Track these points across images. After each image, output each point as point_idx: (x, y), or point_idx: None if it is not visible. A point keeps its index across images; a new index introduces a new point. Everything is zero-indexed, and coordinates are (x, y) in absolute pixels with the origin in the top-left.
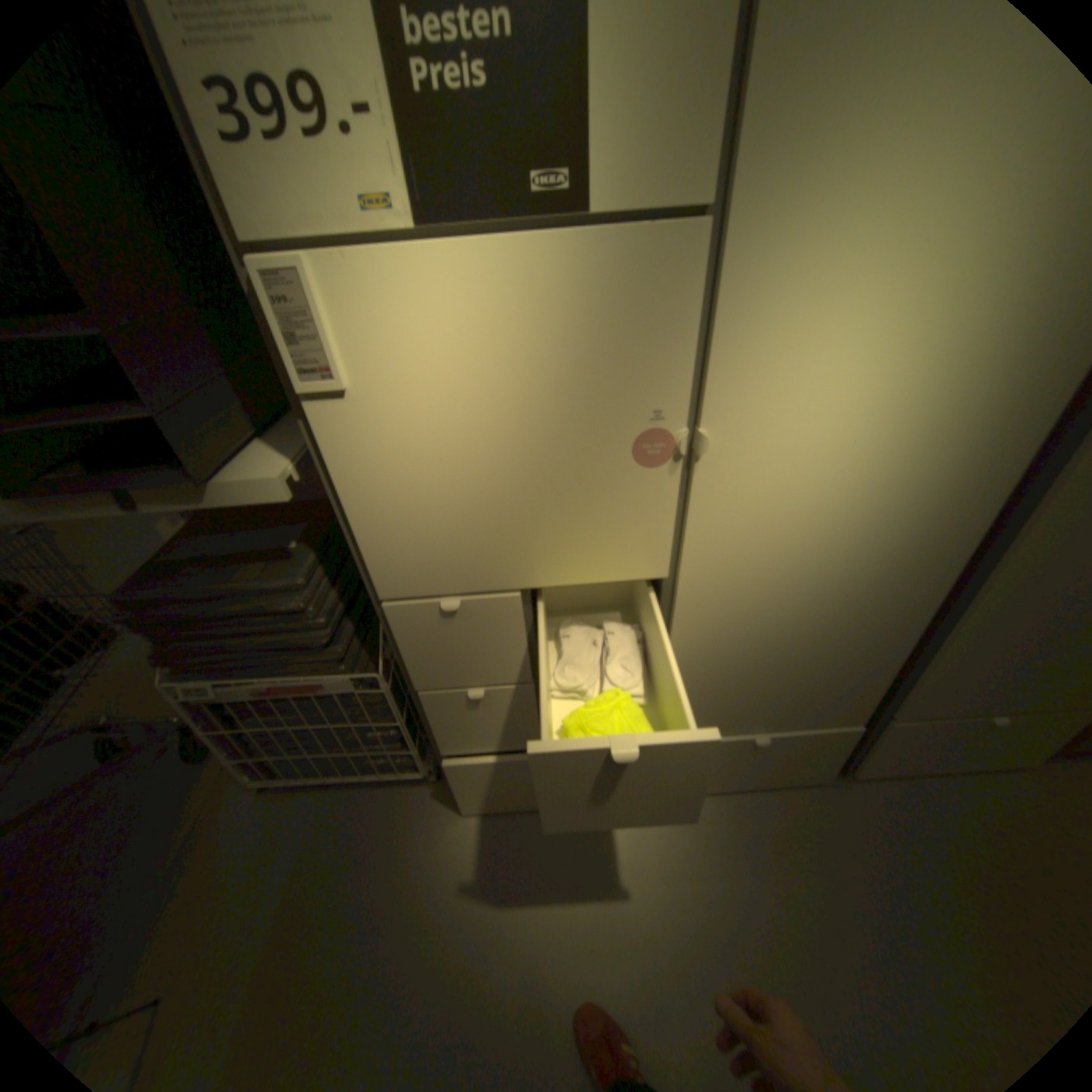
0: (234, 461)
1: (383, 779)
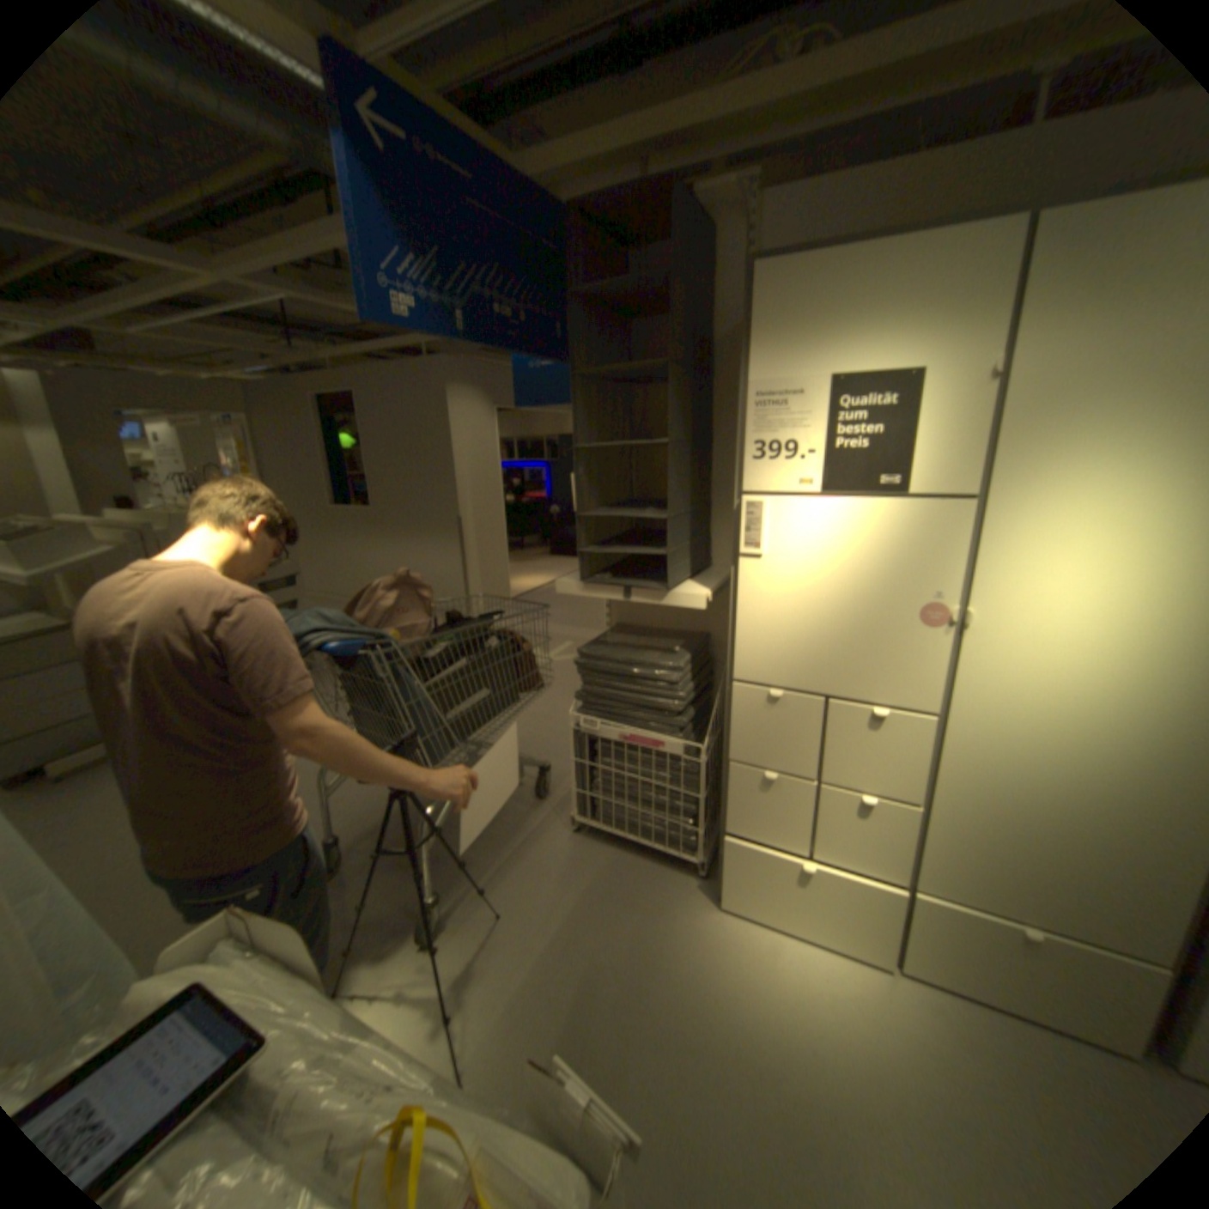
0: (682, 586)
1: (668, 852)
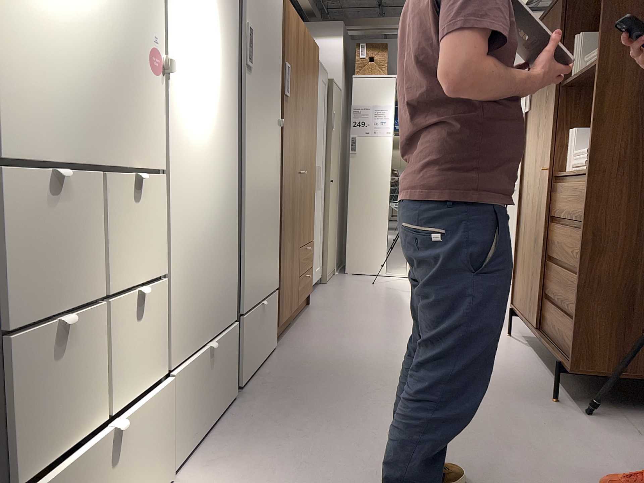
0: None
1: None
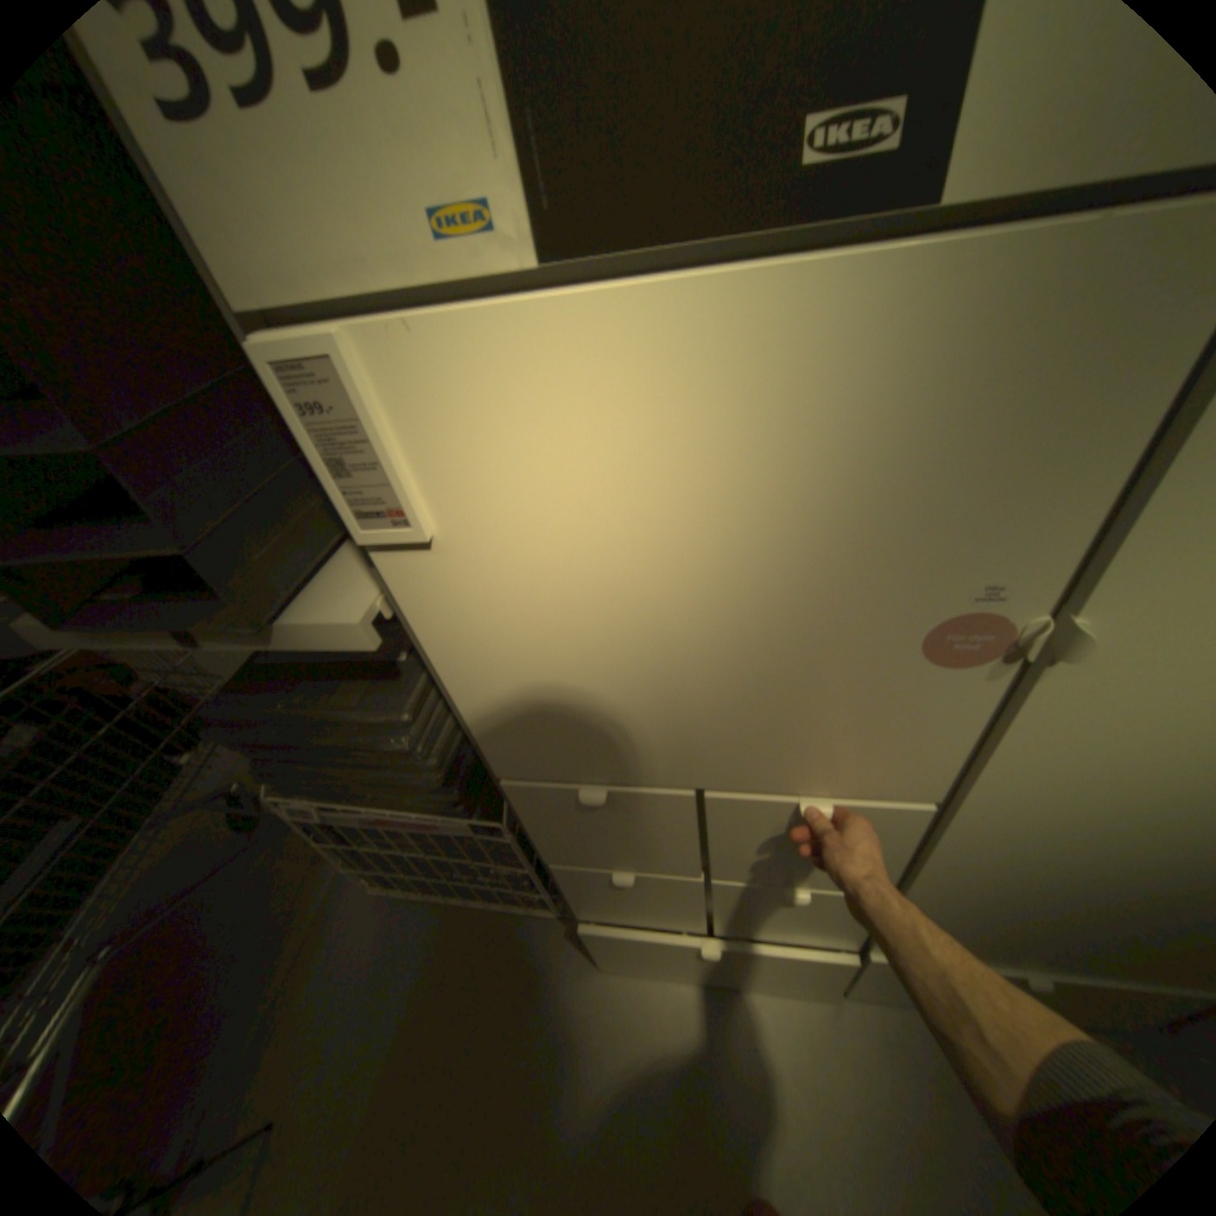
0: (308, 587)
1: (509, 912)
